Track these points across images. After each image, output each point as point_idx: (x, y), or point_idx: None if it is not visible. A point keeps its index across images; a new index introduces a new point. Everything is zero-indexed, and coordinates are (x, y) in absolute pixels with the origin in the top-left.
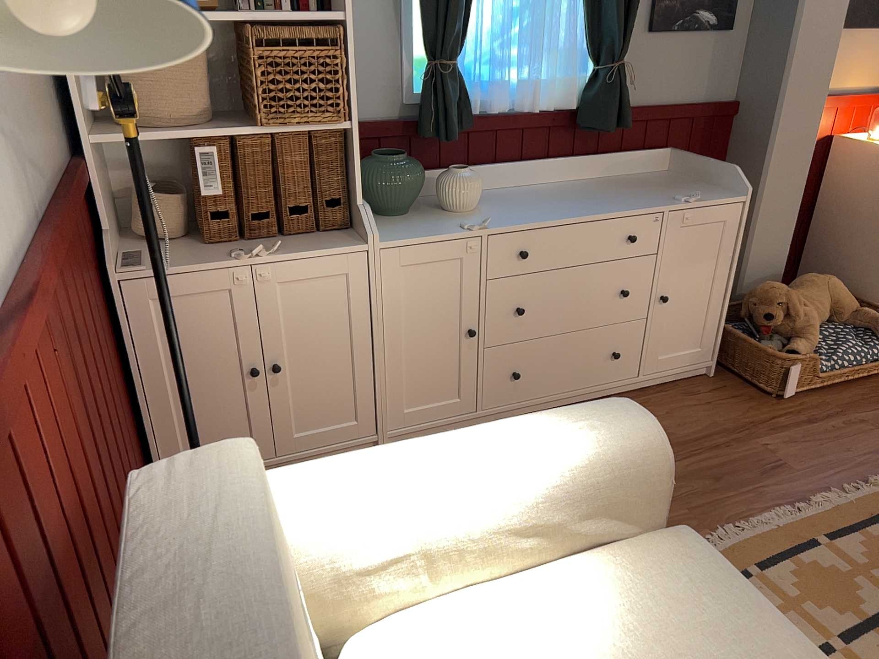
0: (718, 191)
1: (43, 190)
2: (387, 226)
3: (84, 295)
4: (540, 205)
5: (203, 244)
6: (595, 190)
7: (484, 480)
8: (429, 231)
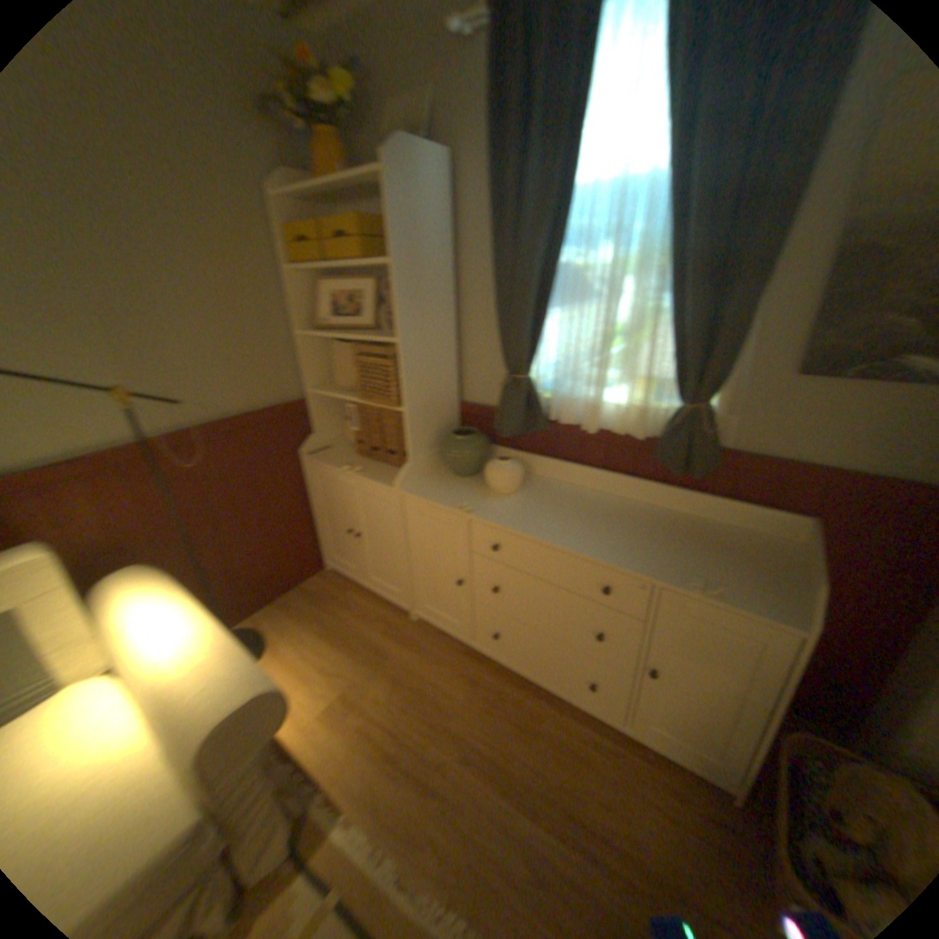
0: (789, 602)
1: (220, 413)
2: (435, 482)
3: (248, 462)
4: (554, 515)
5: (356, 454)
6: (646, 525)
7: (143, 660)
8: (440, 497)
